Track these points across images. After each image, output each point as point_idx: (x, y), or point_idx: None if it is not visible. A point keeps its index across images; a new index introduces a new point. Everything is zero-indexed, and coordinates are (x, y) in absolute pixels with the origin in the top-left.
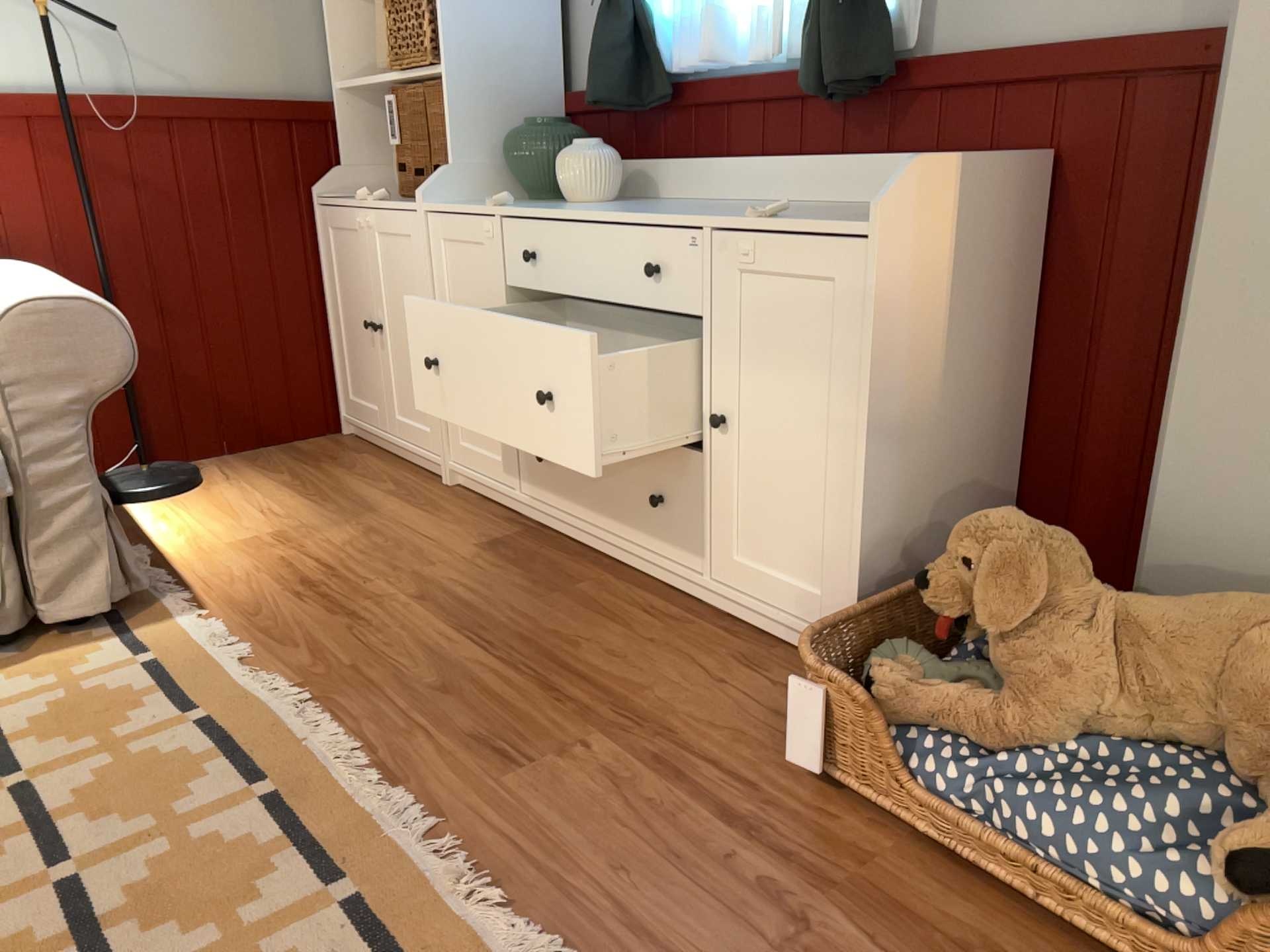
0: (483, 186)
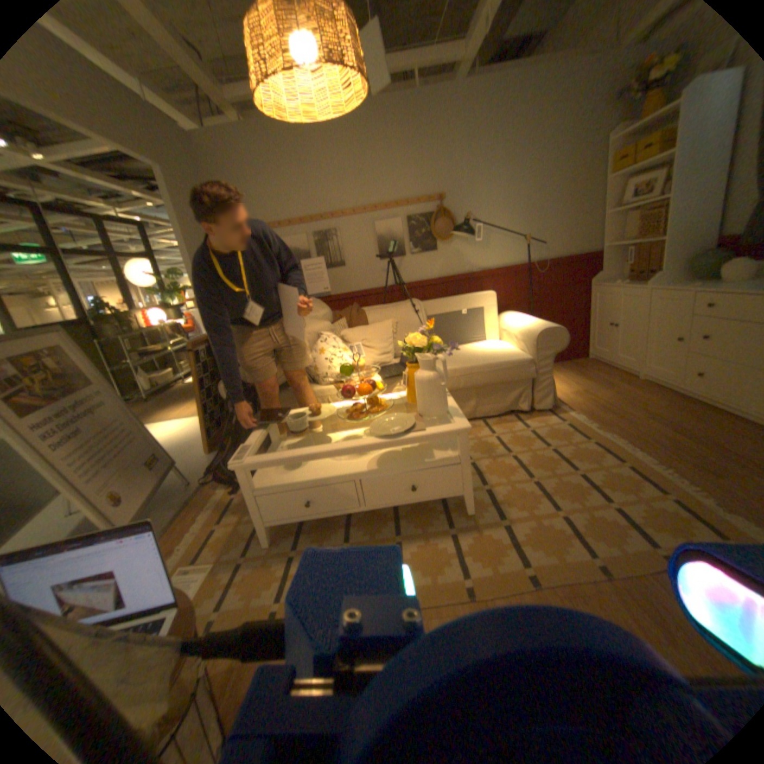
0: (675, 275)
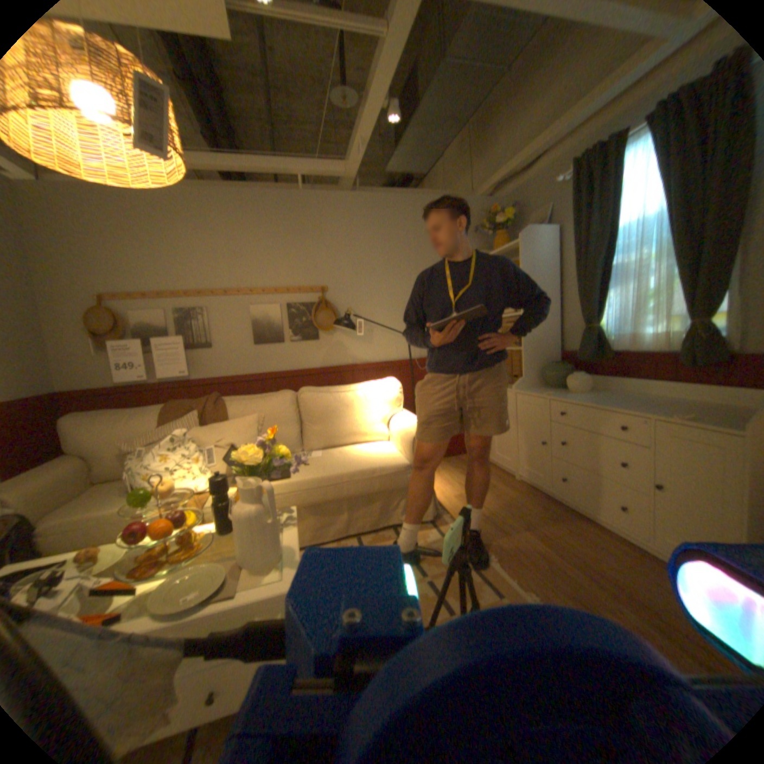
0: (534, 382)
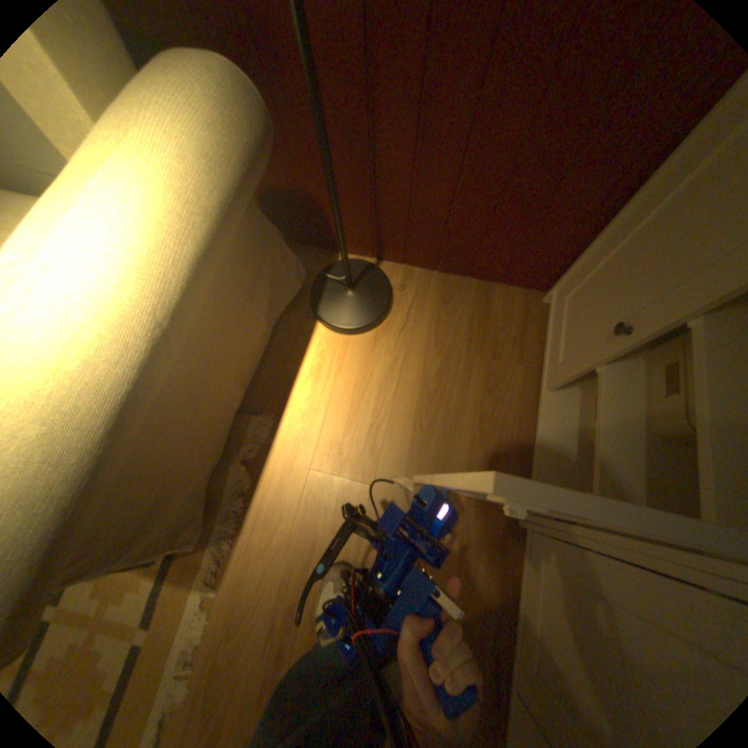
0: None
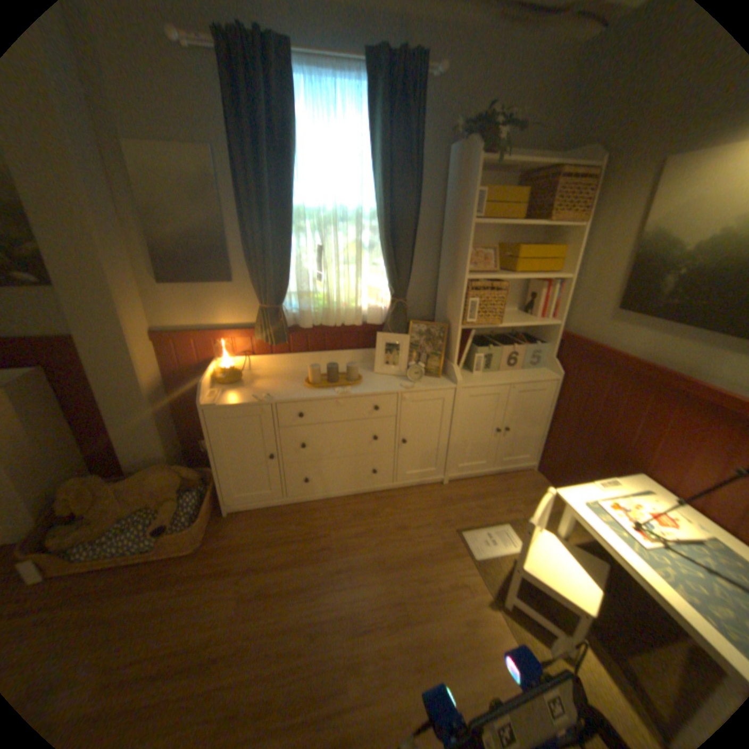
0: None
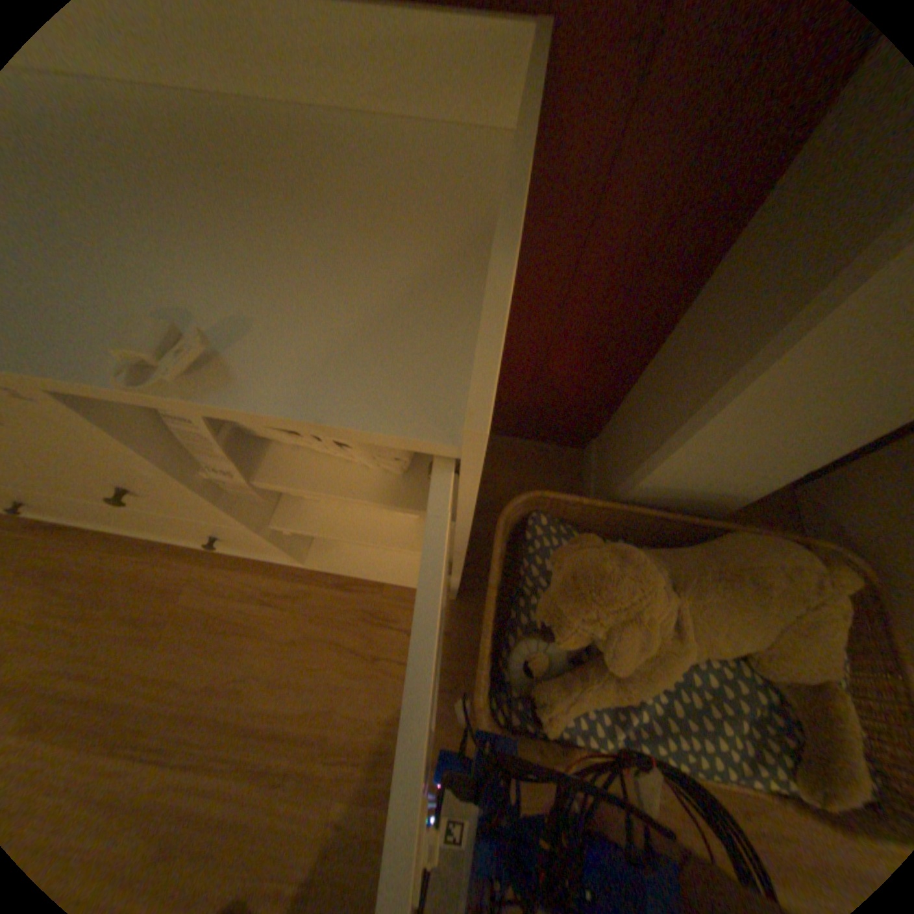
0: None
